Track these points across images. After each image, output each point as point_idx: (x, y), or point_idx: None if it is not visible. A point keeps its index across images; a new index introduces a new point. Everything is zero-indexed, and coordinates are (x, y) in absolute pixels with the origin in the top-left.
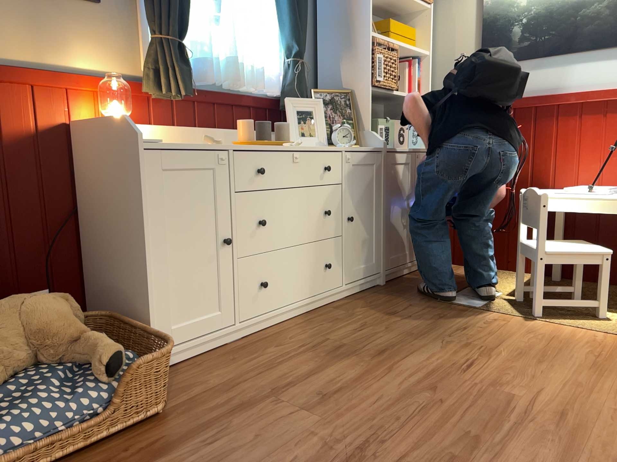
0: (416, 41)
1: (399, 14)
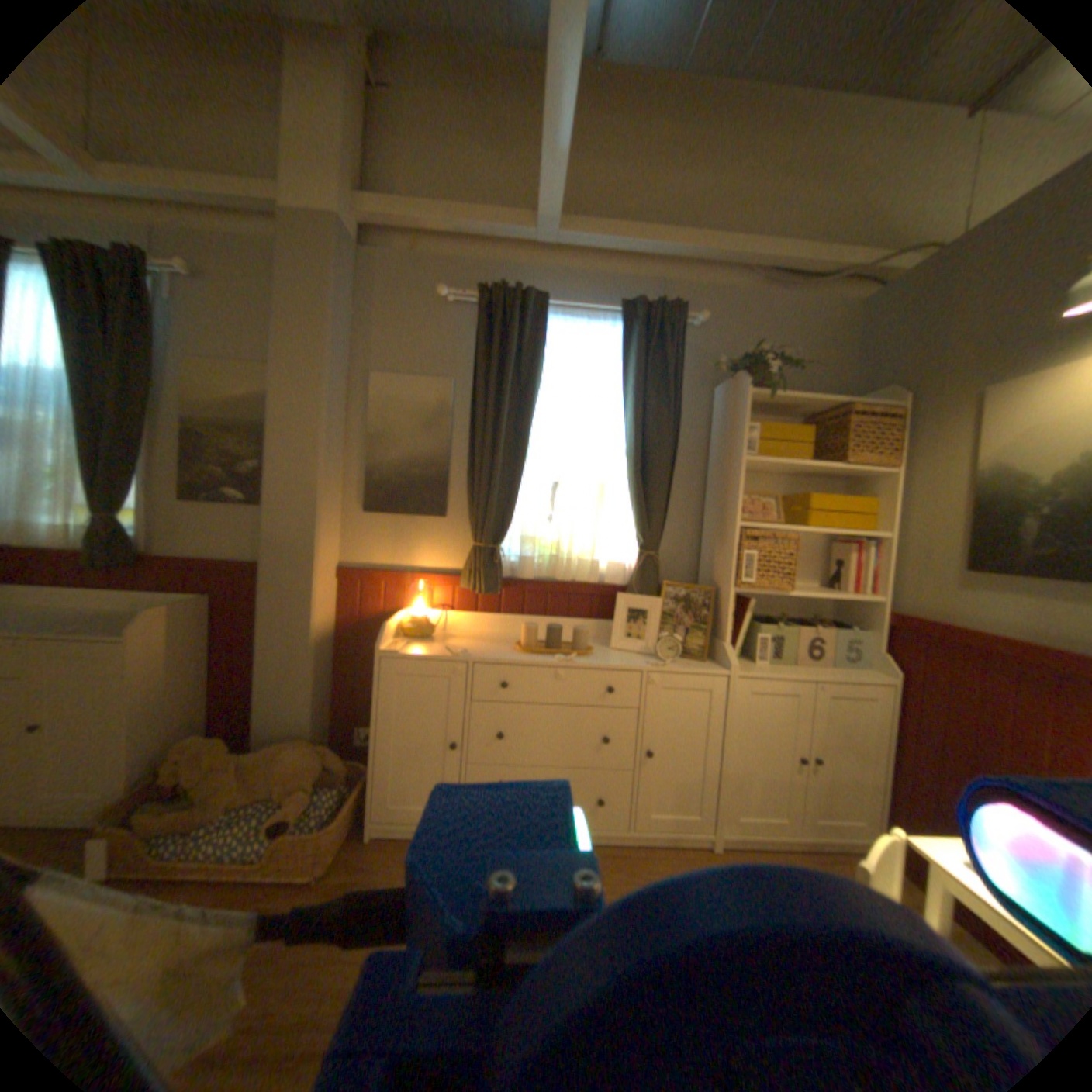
0: (879, 513)
1: (857, 476)
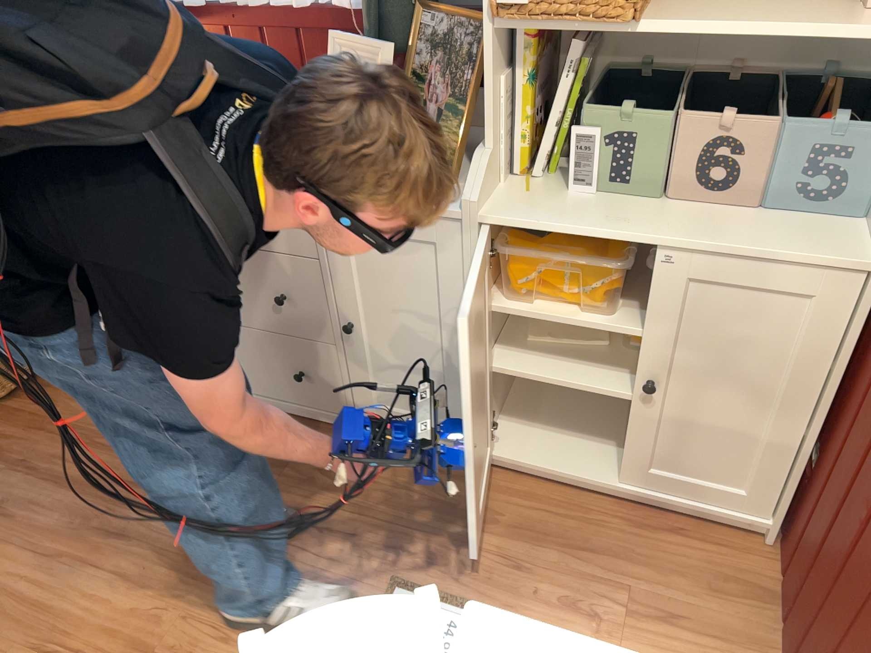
0: None
1: None
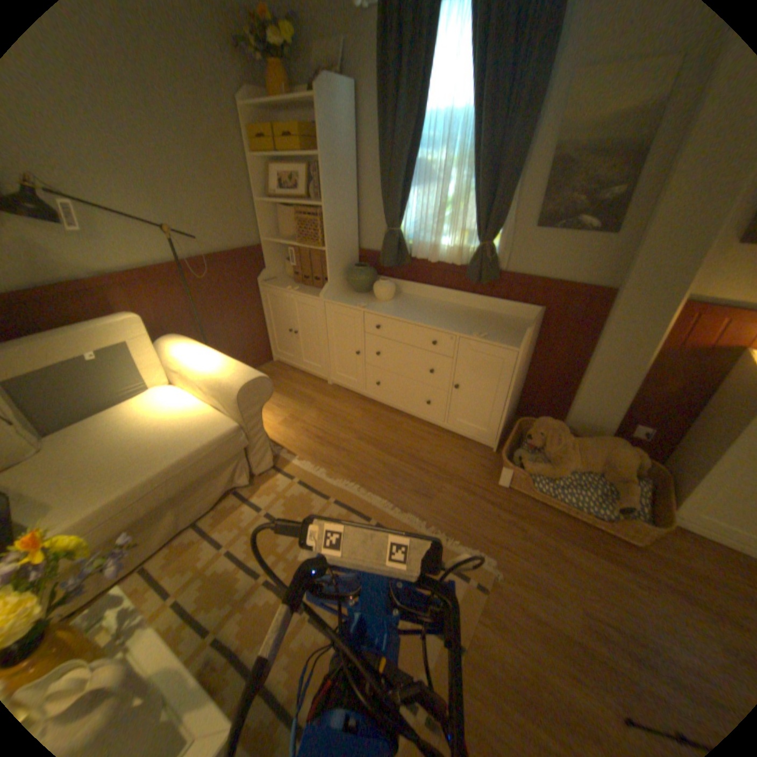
0: None
1: None
